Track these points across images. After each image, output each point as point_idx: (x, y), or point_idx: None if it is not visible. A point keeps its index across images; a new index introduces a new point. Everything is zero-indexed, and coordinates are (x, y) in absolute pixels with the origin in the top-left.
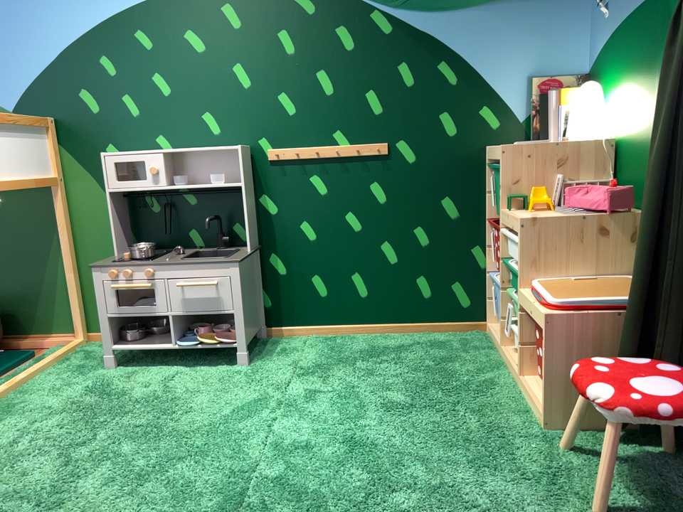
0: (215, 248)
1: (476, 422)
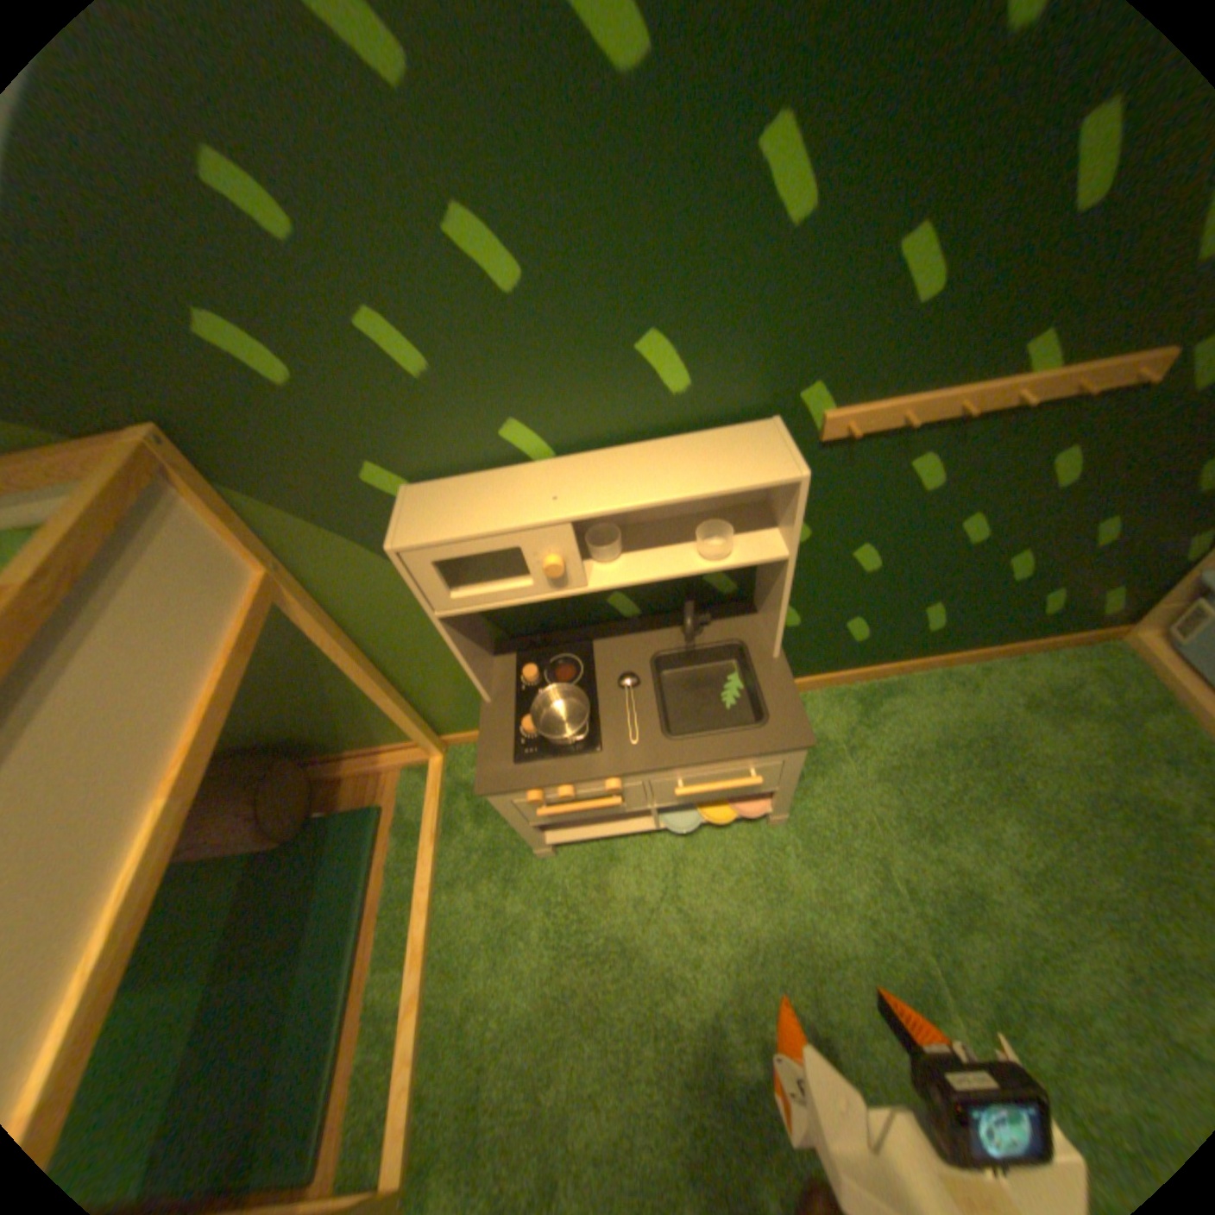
0: (677, 628)
1: None
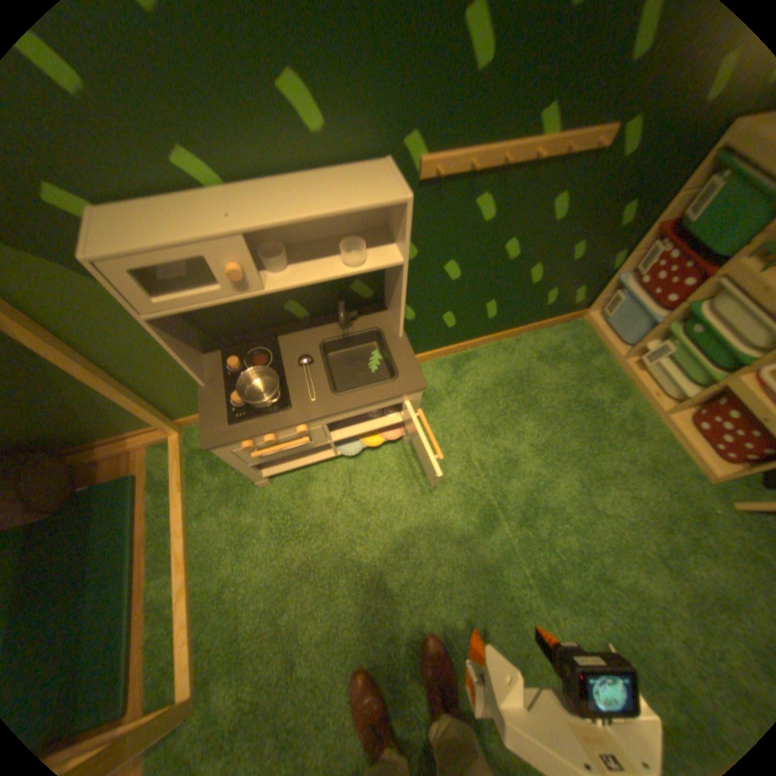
0: (336, 323)
1: (660, 485)
